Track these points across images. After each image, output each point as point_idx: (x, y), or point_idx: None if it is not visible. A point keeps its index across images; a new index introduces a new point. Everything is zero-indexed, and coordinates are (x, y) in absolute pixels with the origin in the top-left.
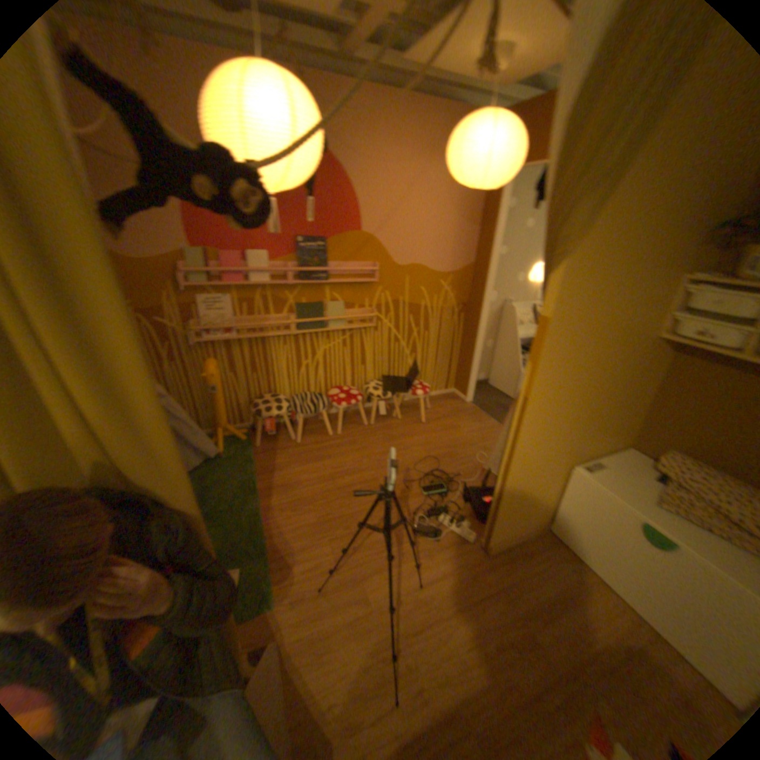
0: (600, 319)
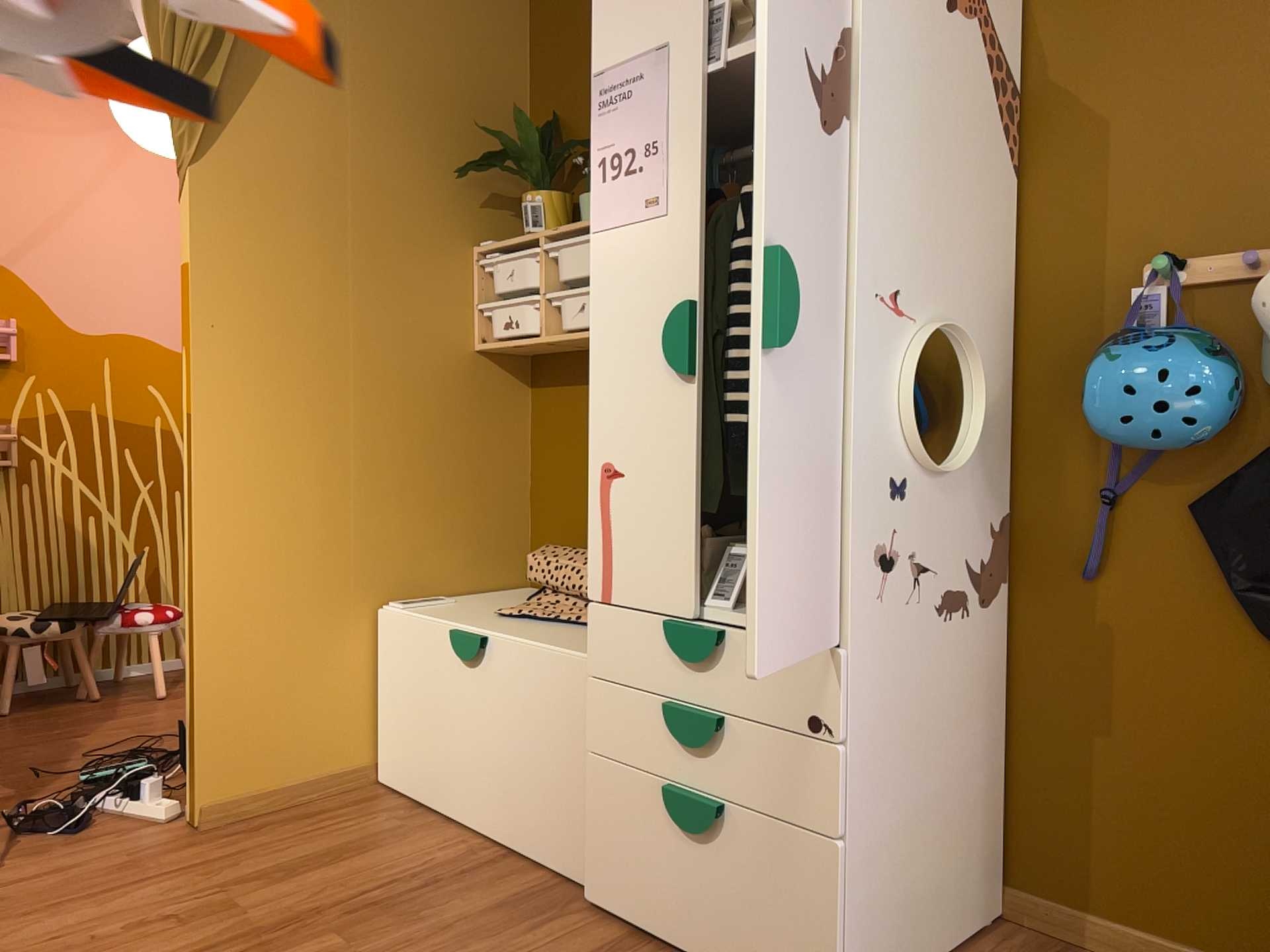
0: (312, 288)
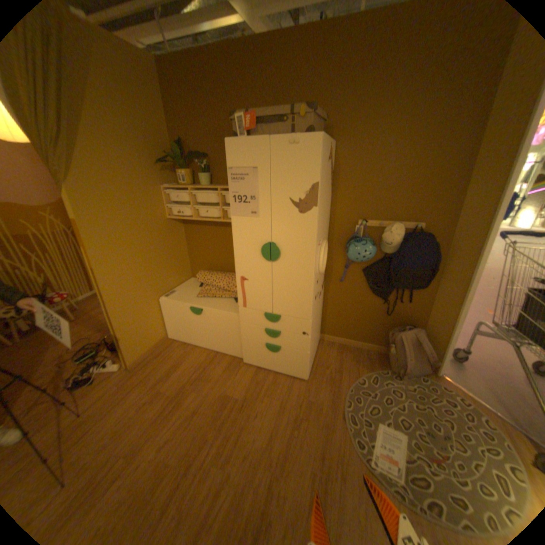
0: (116, 215)
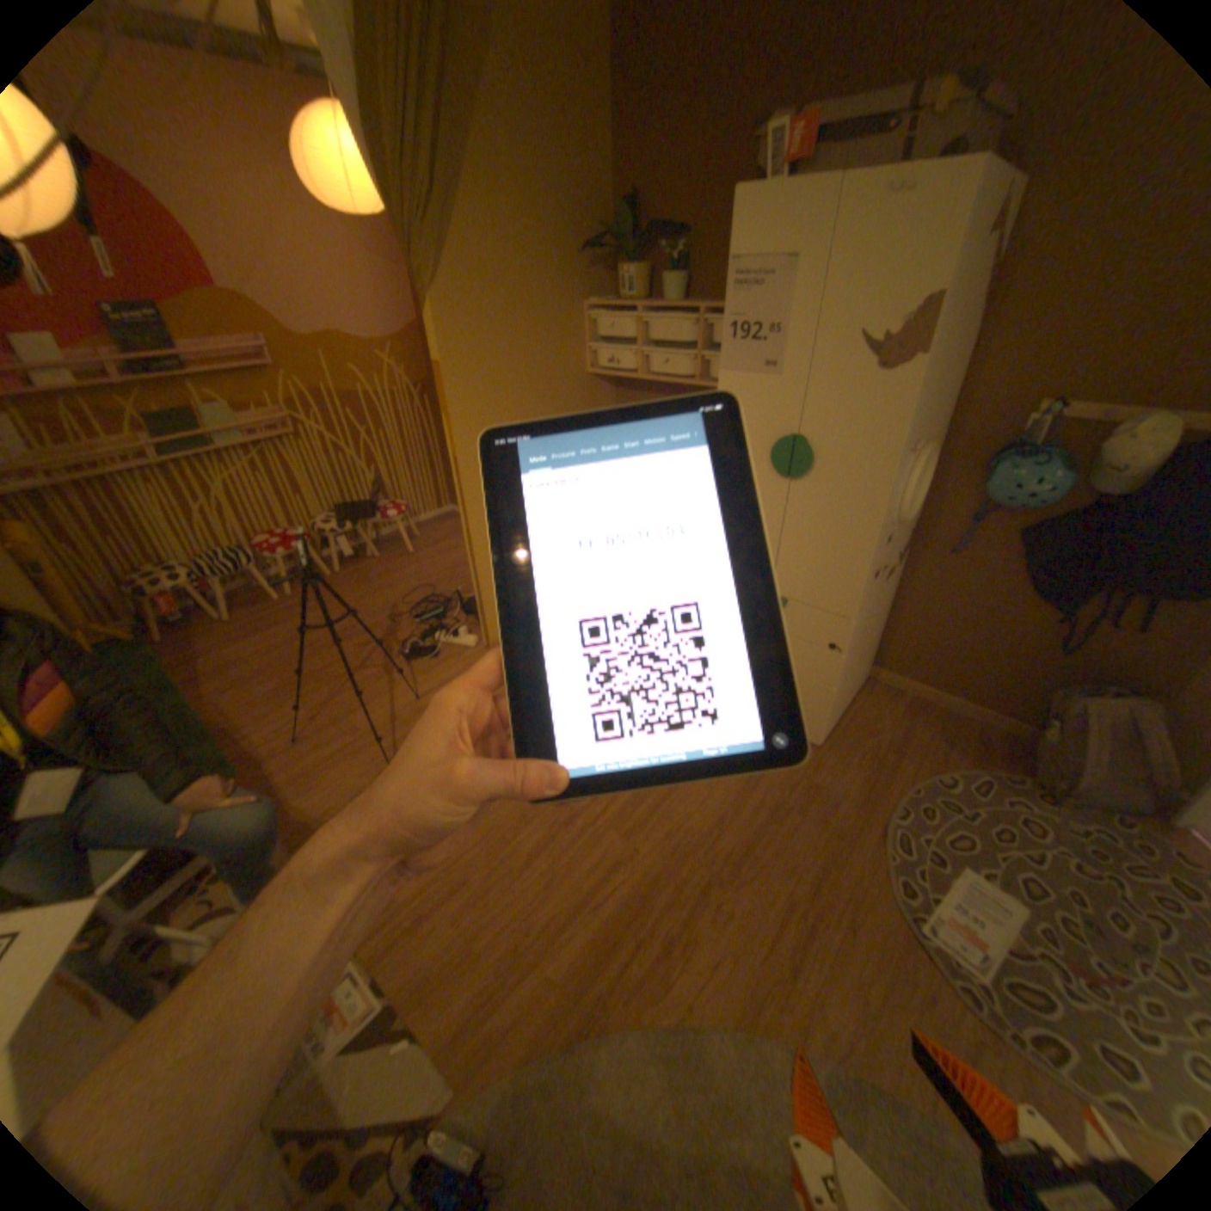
0: (502, 359)
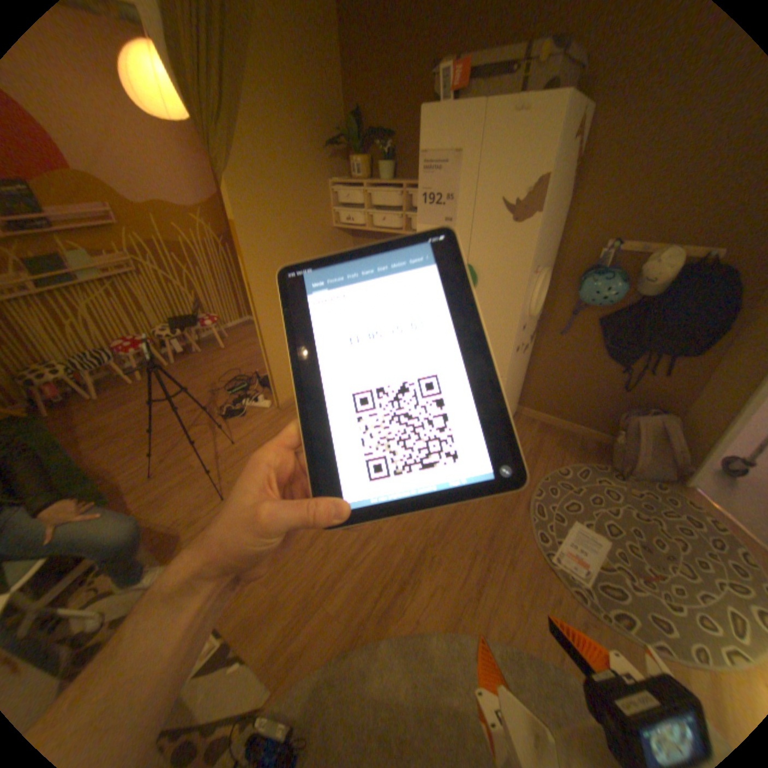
0: (276, 219)
